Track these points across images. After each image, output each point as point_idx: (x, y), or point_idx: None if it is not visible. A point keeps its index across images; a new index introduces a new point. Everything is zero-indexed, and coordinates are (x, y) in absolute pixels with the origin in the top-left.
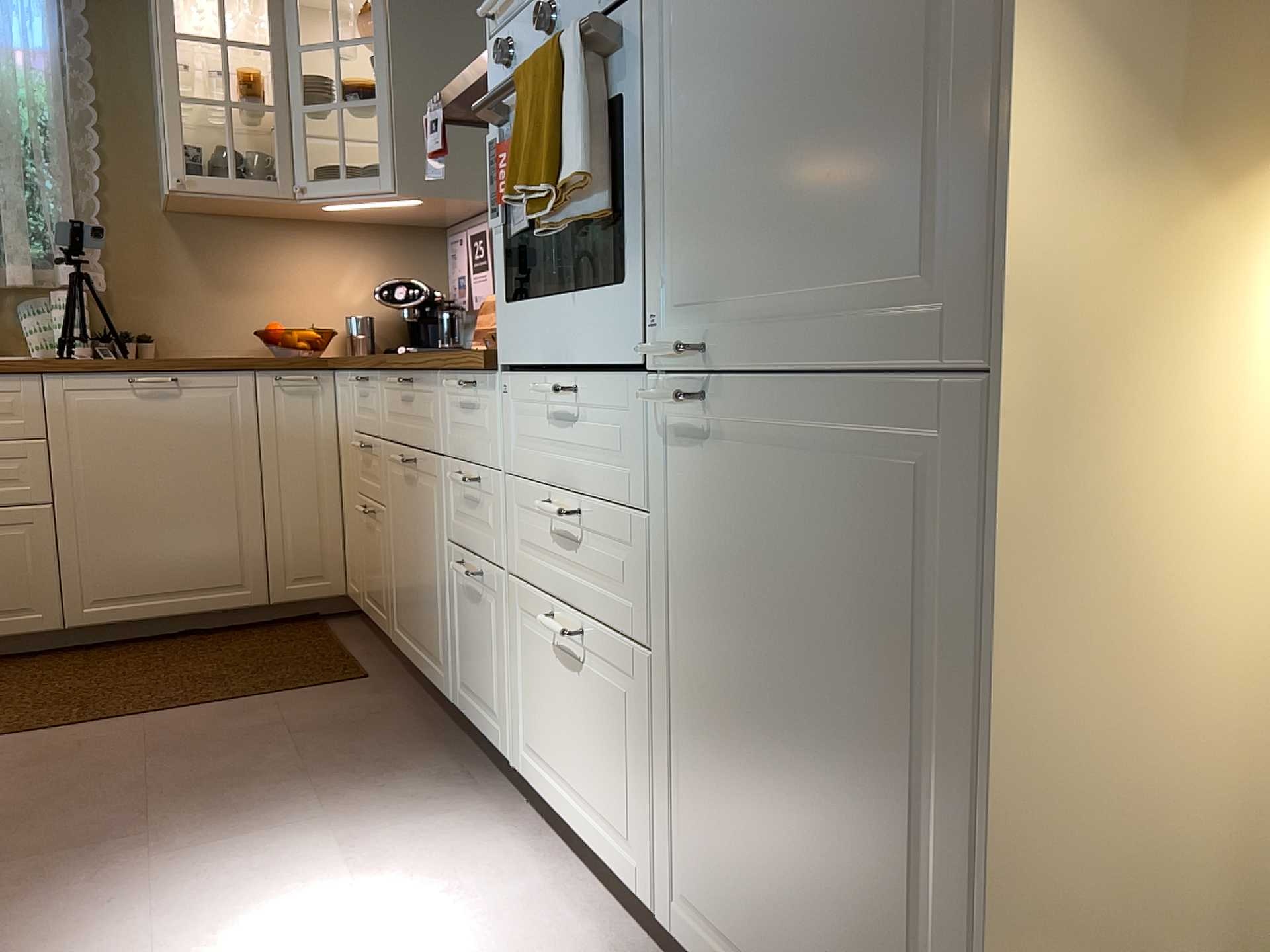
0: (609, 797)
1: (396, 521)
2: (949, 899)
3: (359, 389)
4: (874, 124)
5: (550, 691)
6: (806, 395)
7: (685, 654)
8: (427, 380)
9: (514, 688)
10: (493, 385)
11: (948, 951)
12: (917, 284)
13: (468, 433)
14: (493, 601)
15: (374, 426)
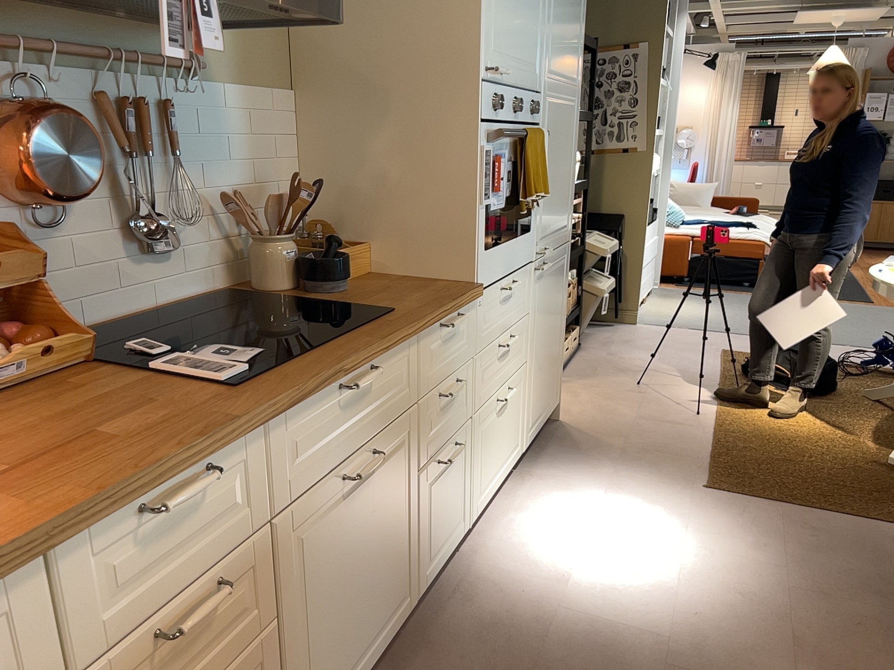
0: (512, 440)
1: (313, 589)
2: (560, 341)
3: (117, 547)
4: (565, 192)
5: (492, 441)
6: (555, 253)
7: (534, 349)
8: (399, 350)
9: (472, 477)
10: (471, 306)
11: (560, 352)
12: (565, 225)
13: (445, 358)
14: (460, 450)
15: (232, 533)
